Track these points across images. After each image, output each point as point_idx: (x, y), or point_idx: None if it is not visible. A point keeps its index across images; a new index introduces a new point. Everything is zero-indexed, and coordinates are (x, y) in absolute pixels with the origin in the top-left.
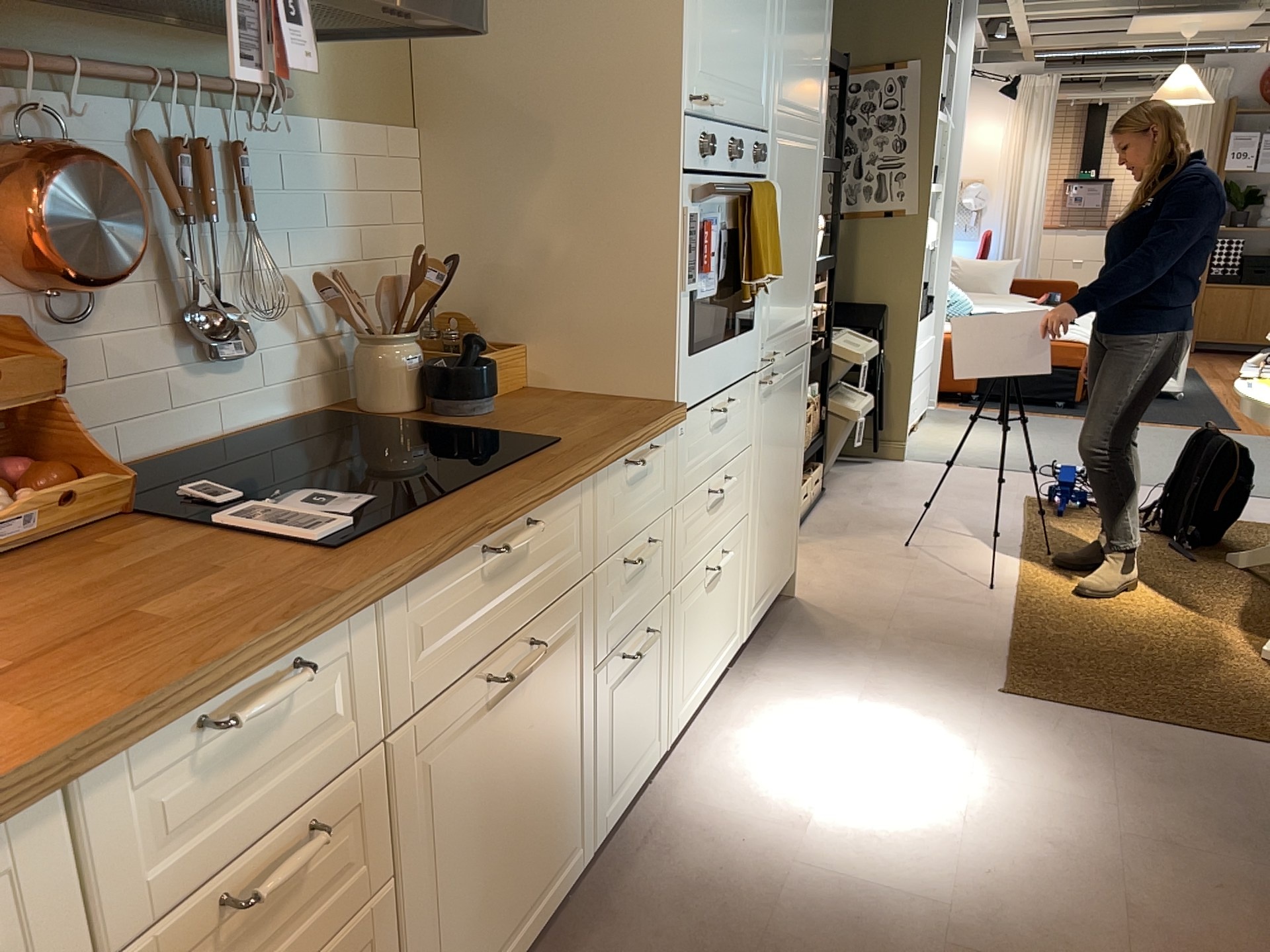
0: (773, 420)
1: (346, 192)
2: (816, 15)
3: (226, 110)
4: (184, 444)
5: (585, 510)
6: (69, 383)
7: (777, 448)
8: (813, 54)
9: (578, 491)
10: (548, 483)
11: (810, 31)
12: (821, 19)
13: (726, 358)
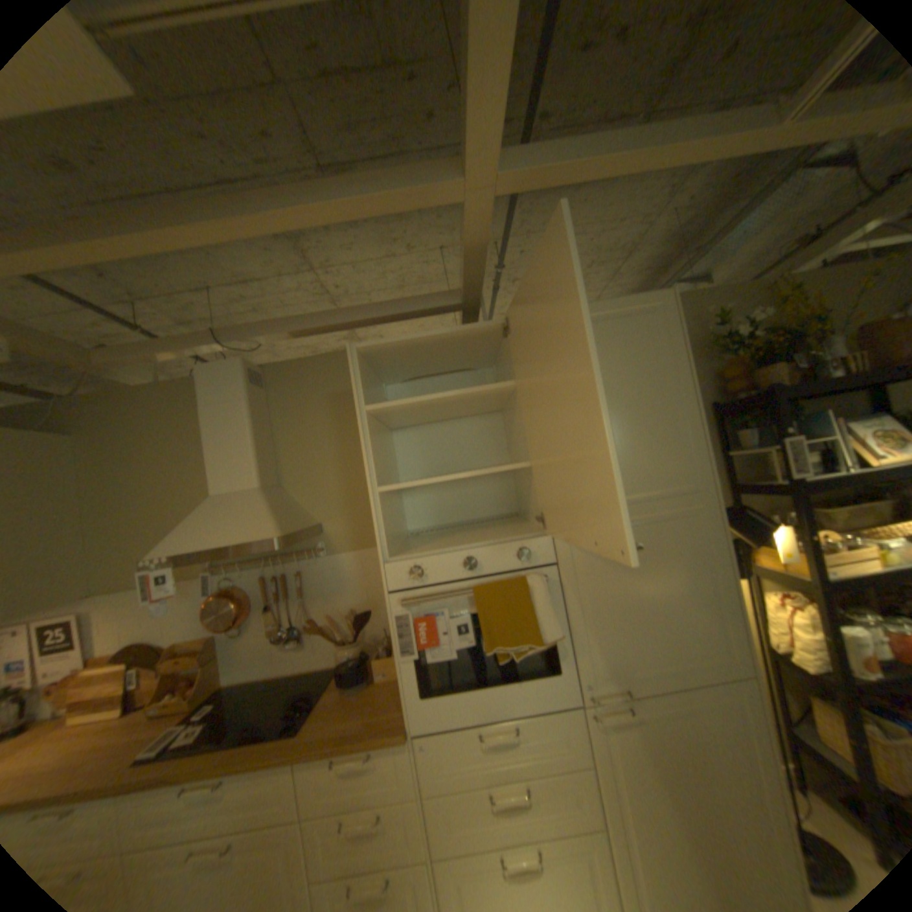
0: (645, 752)
1: (357, 578)
2: (639, 422)
3: (296, 562)
4: (278, 677)
5: (284, 786)
6: (236, 656)
7: (672, 779)
8: (645, 450)
9: (274, 774)
10: (227, 769)
11: (627, 438)
12: (658, 419)
13: (496, 701)
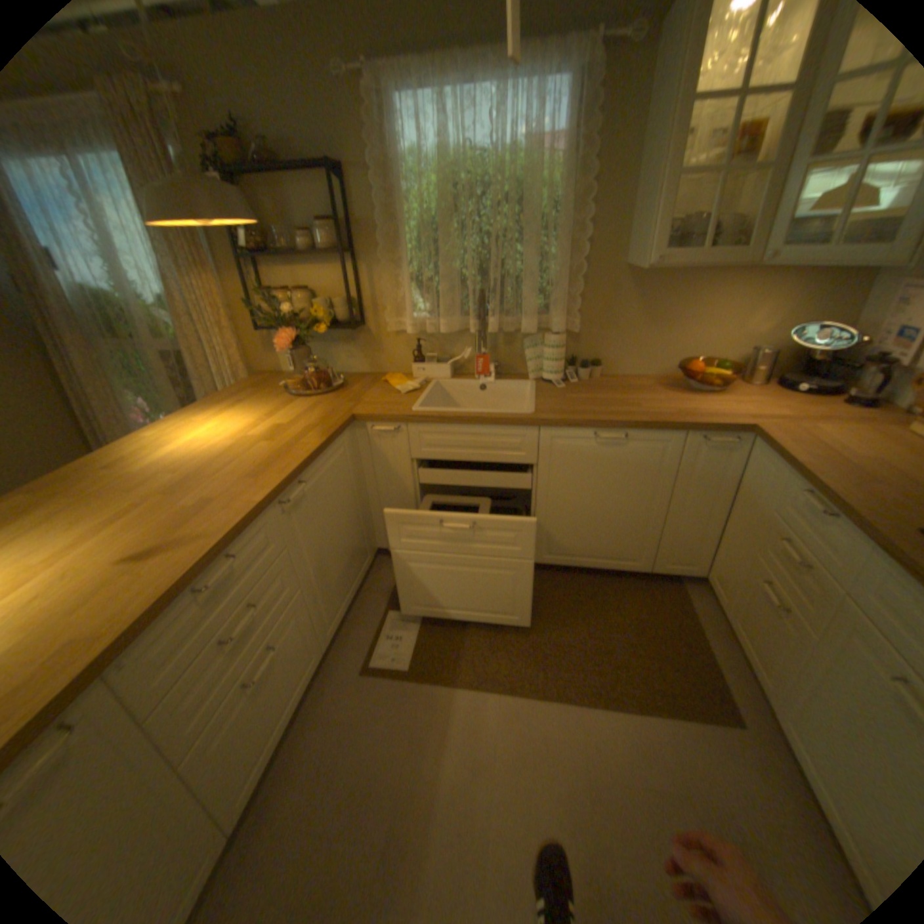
0: None
1: None
2: None
3: None
4: None
5: None
6: None
7: None
8: None
9: None
10: None
11: None
12: None
13: None
